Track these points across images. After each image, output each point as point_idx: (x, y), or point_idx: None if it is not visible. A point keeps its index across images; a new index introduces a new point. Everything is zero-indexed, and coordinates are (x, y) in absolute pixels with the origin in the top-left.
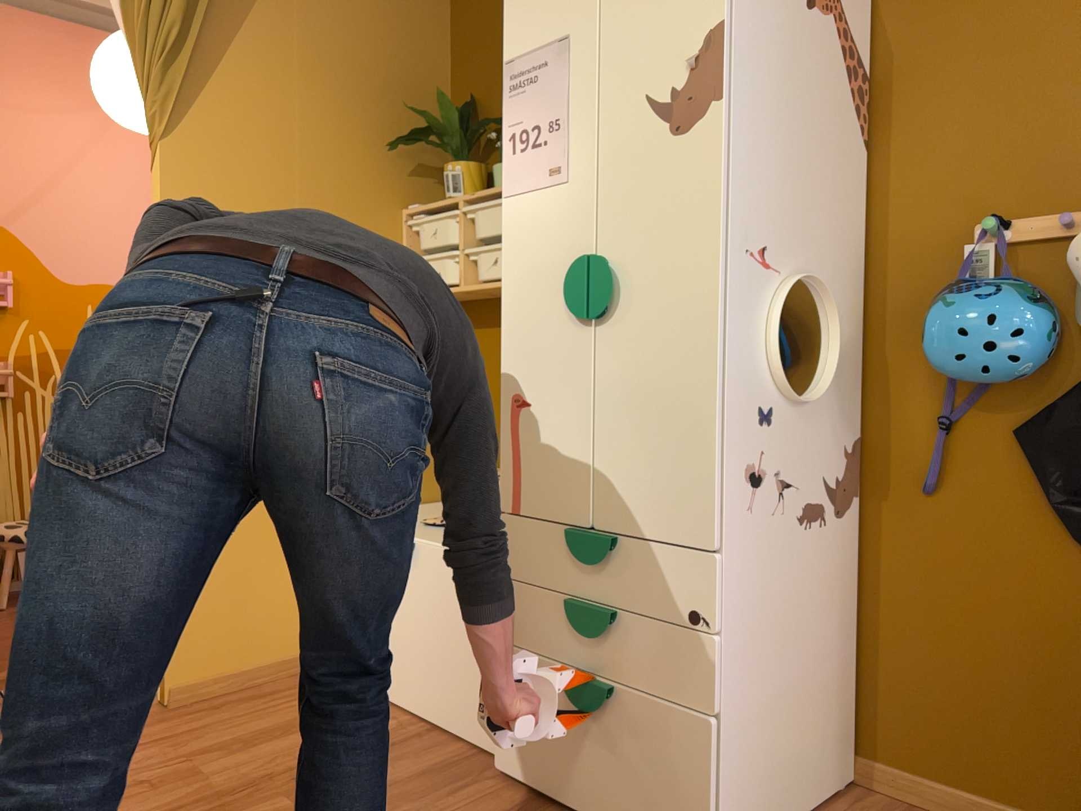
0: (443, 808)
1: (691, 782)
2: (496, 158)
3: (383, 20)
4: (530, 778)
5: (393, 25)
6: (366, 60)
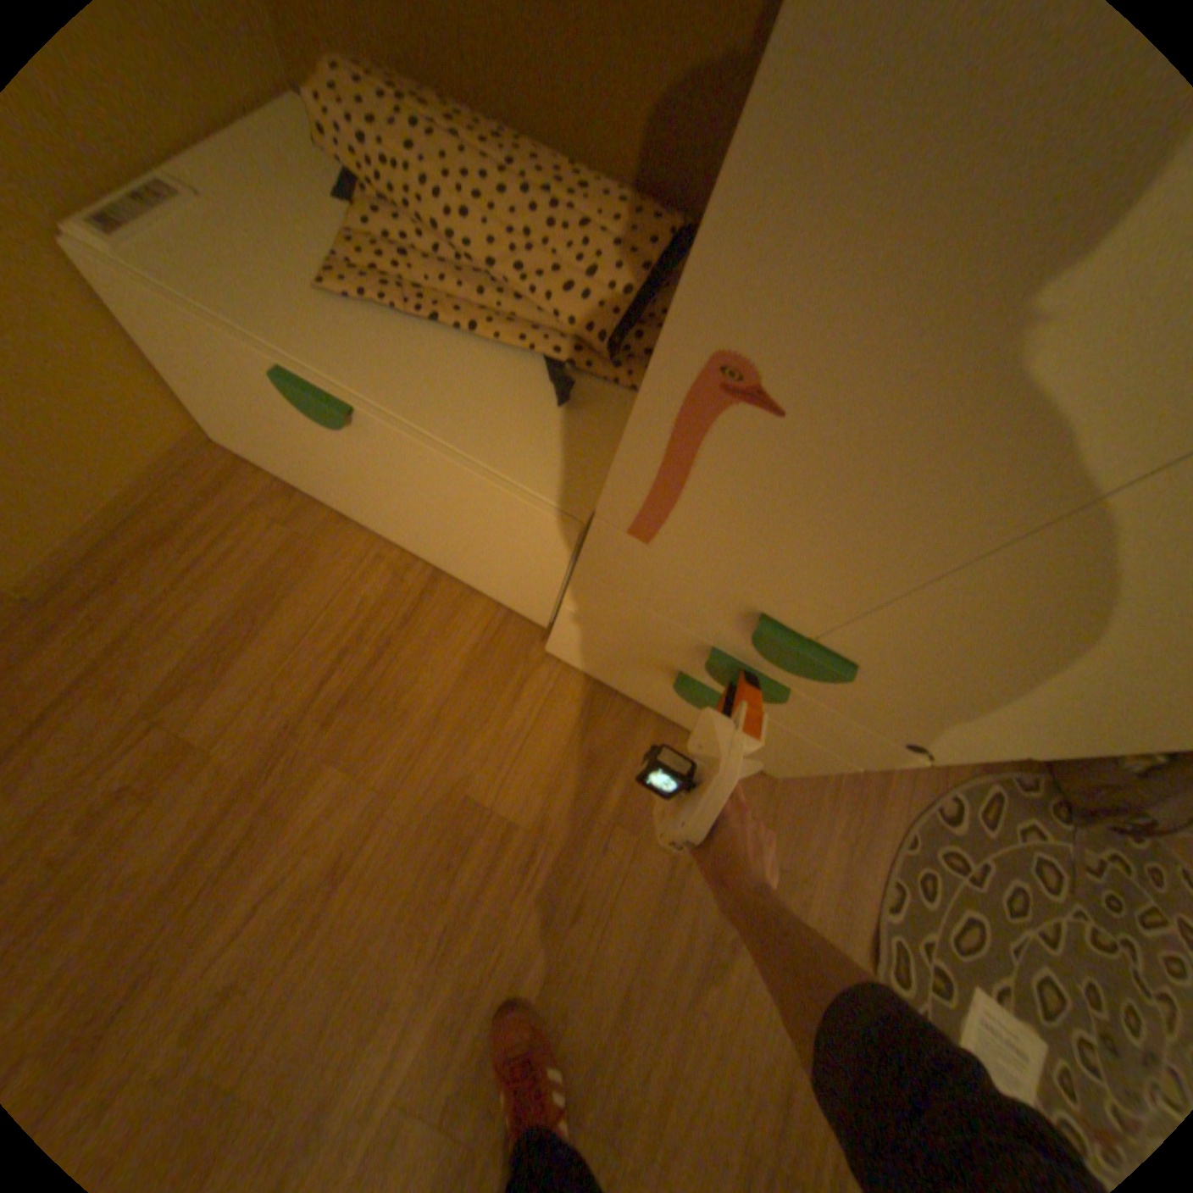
0: (514, 728)
1: (797, 763)
2: None
3: None
4: (591, 673)
5: None
6: None
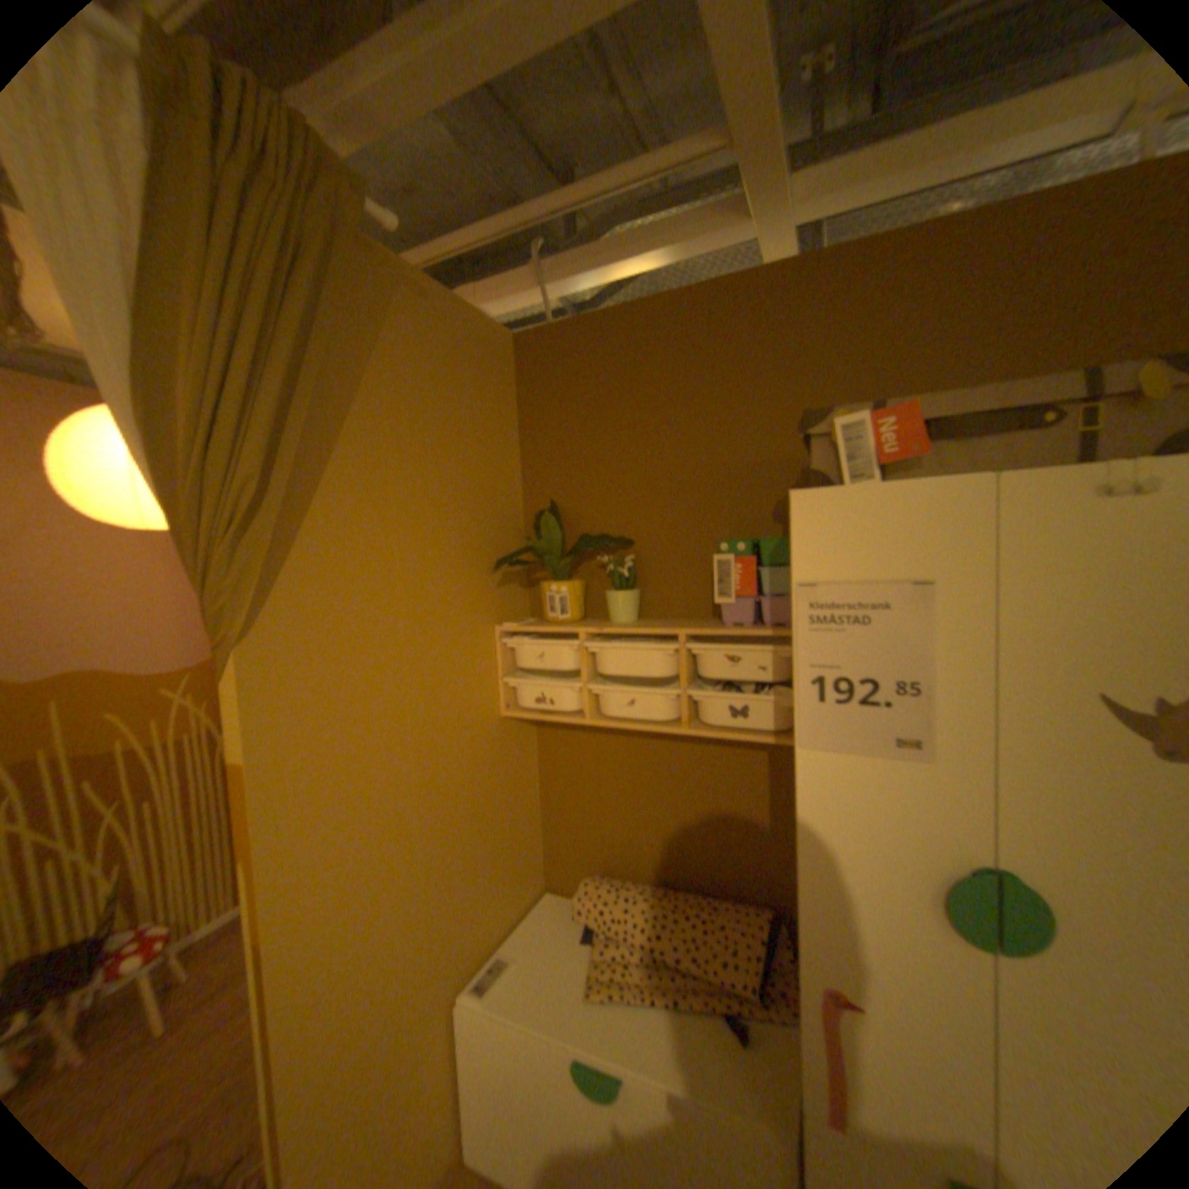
0: None
1: None
2: (590, 568)
3: (466, 426)
4: None
5: (474, 429)
6: (455, 473)
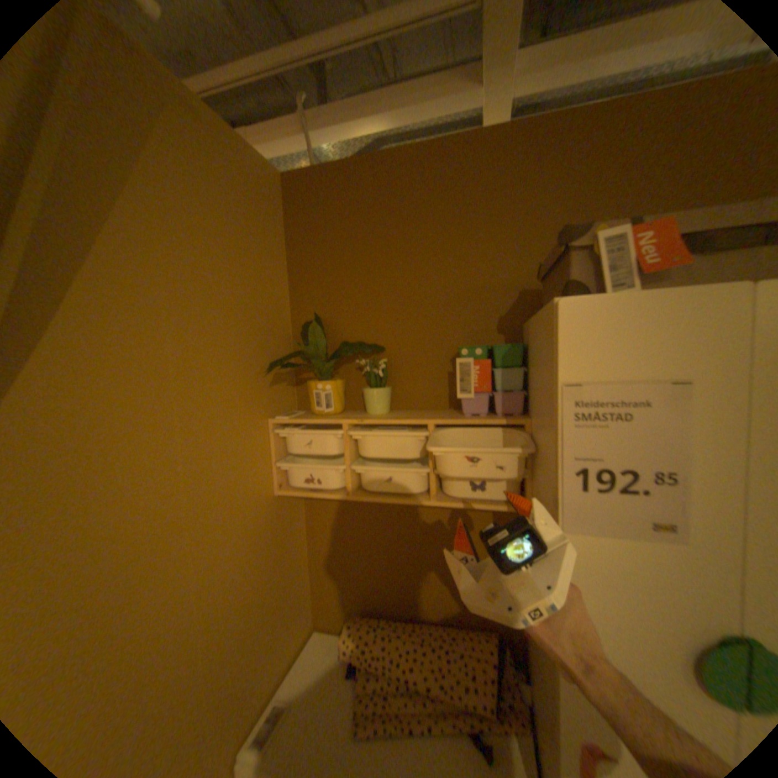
0: None
1: None
2: (348, 368)
3: (240, 243)
4: None
5: (248, 247)
6: (230, 284)
